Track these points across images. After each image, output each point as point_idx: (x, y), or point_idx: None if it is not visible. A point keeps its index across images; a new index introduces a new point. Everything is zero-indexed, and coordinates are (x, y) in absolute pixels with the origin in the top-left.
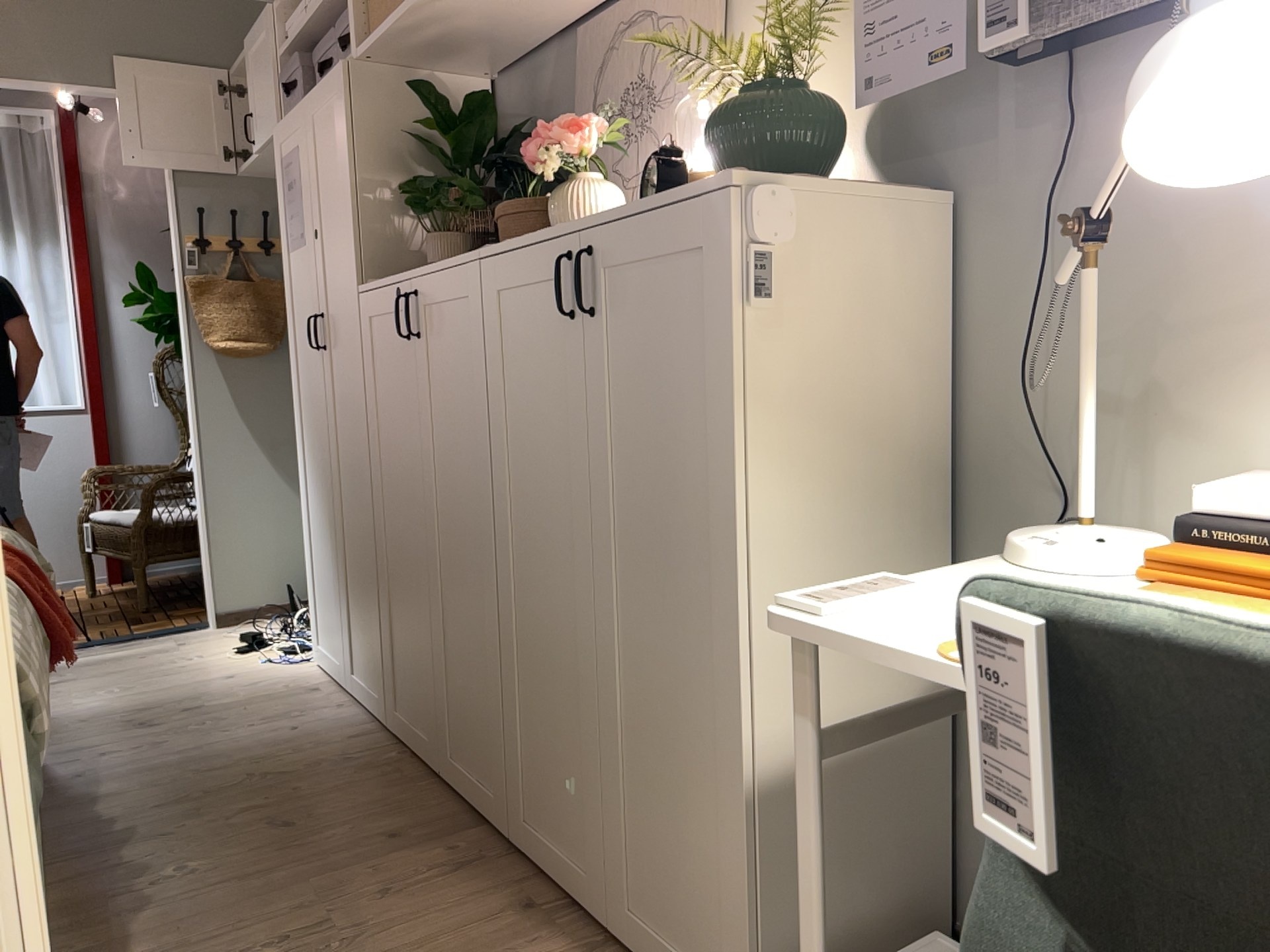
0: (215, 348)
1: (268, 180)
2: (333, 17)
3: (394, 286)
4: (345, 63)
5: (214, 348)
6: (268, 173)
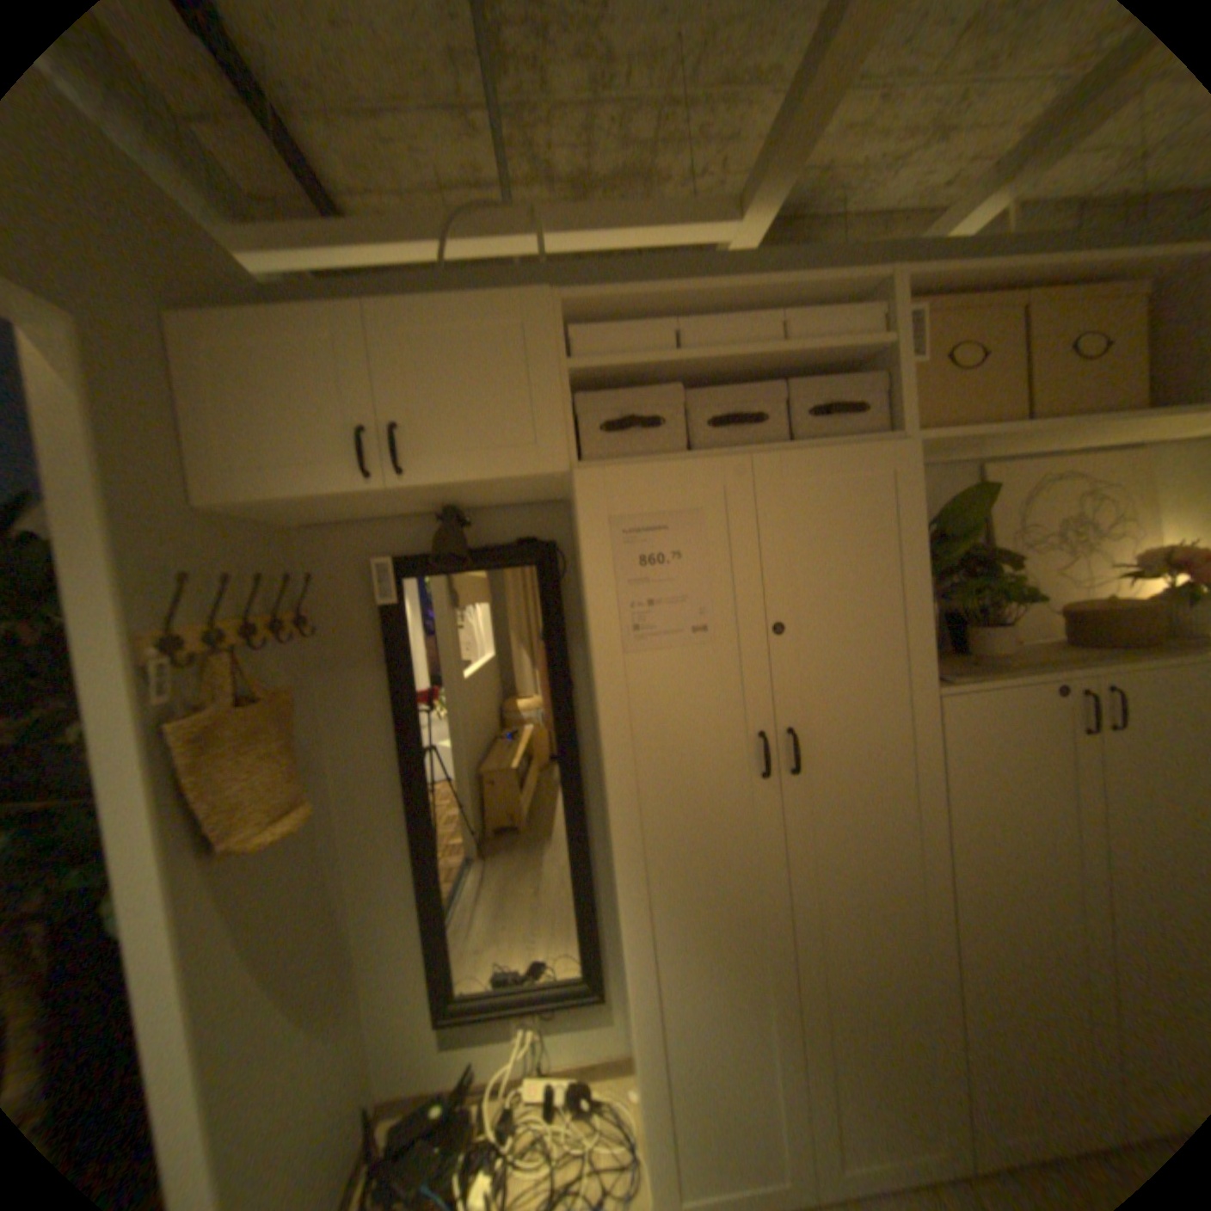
0: (254, 852)
1: (235, 519)
2: (745, 364)
3: (1062, 685)
4: (913, 443)
5: (250, 853)
6: (267, 510)
